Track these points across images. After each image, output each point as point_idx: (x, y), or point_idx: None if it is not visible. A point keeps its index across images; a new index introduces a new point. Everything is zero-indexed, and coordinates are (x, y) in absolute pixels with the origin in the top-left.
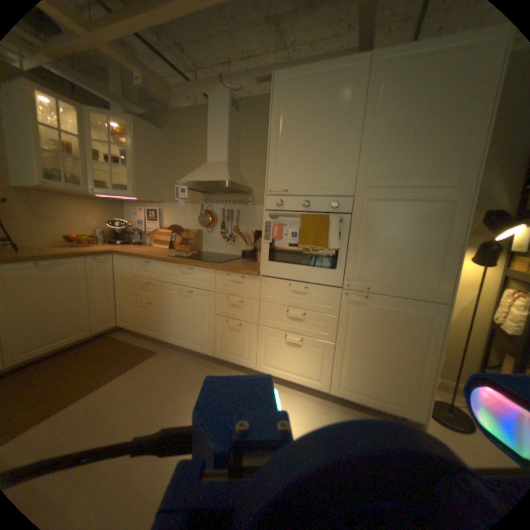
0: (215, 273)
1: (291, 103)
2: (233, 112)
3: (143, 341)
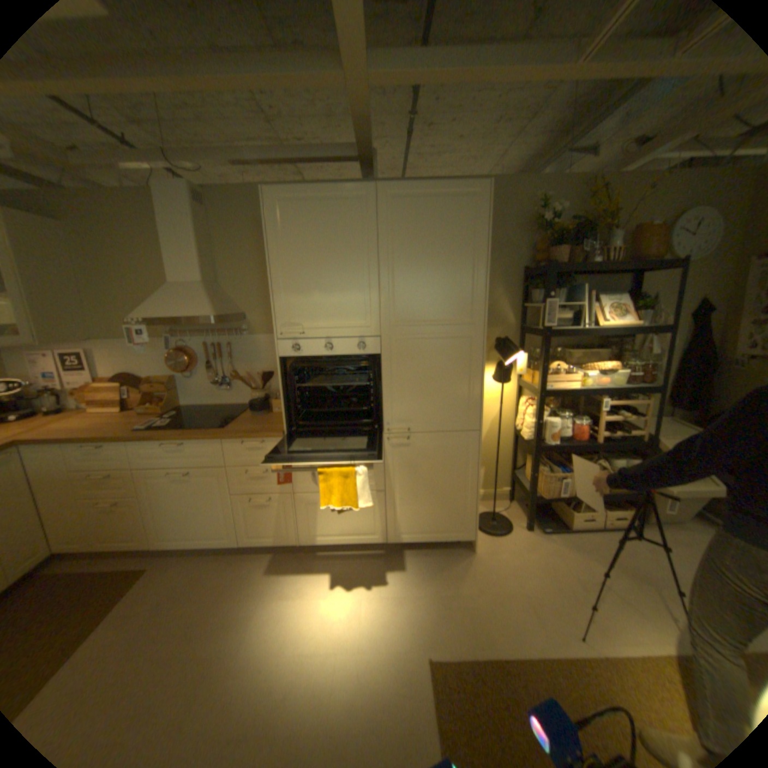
0: (220, 443)
1: (292, 230)
2: (196, 209)
3: (114, 561)
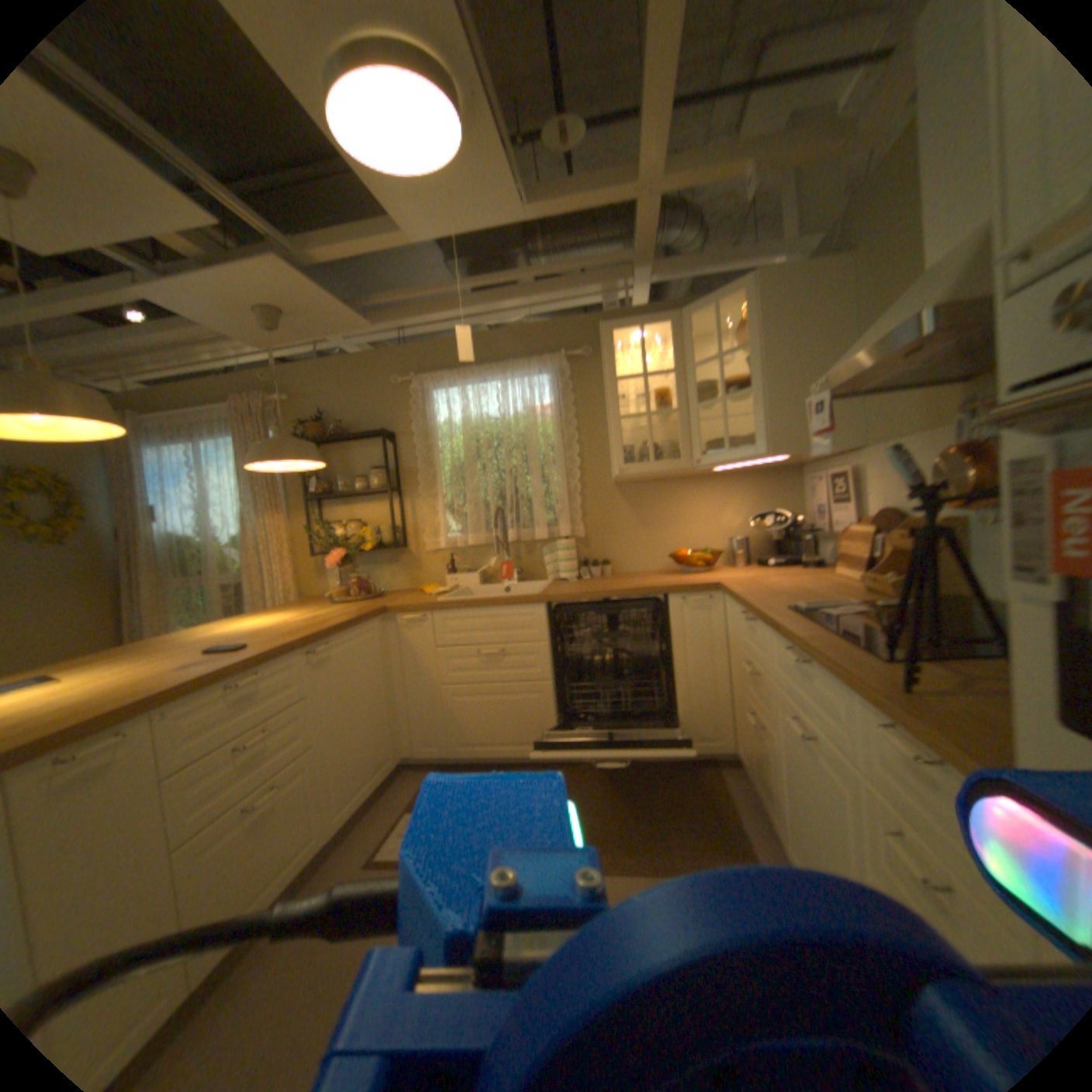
0: (861, 699)
1: None
2: None
3: (769, 826)
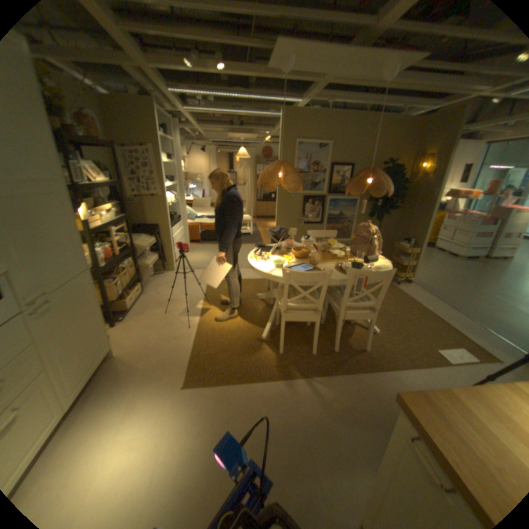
0: None
1: None
2: None
3: None
